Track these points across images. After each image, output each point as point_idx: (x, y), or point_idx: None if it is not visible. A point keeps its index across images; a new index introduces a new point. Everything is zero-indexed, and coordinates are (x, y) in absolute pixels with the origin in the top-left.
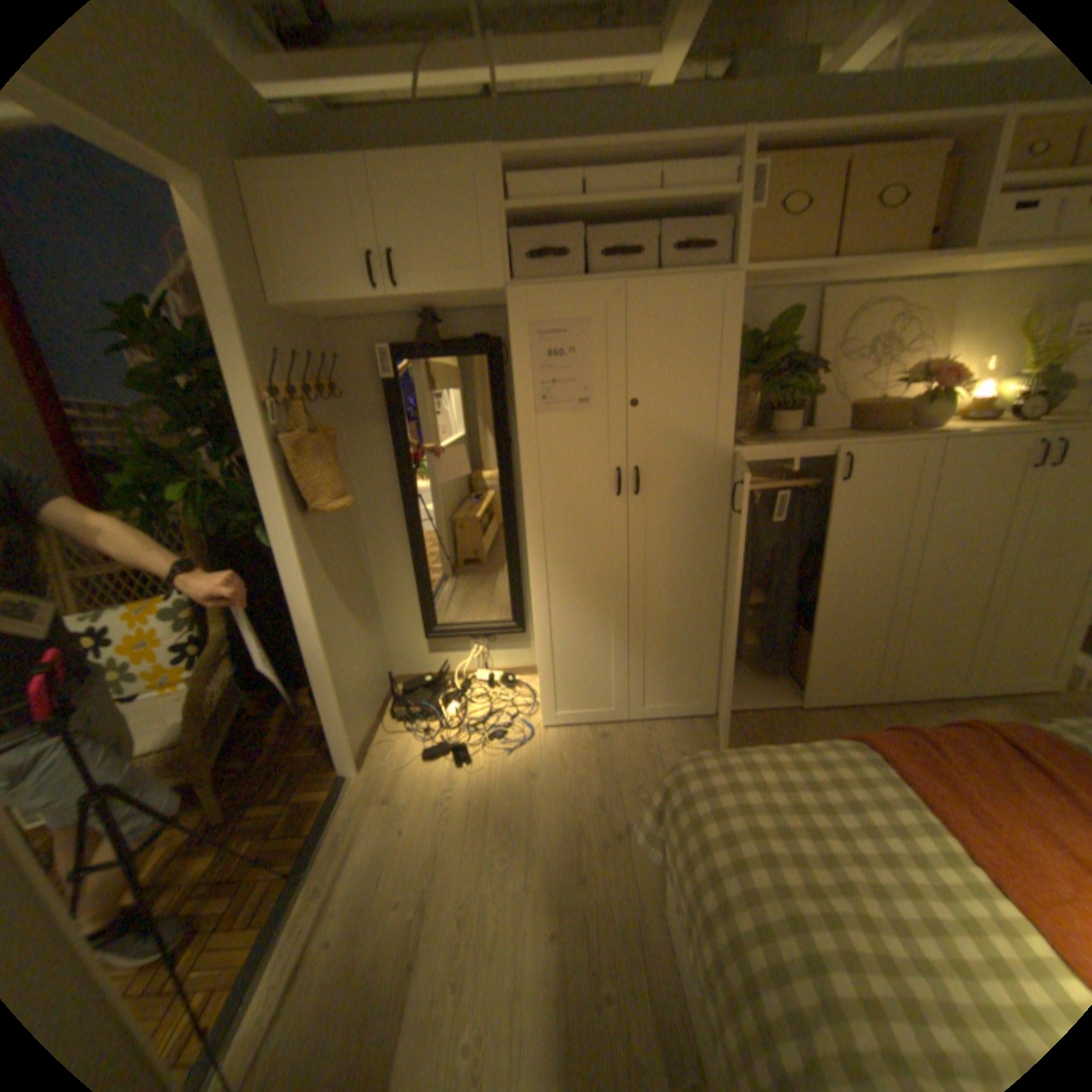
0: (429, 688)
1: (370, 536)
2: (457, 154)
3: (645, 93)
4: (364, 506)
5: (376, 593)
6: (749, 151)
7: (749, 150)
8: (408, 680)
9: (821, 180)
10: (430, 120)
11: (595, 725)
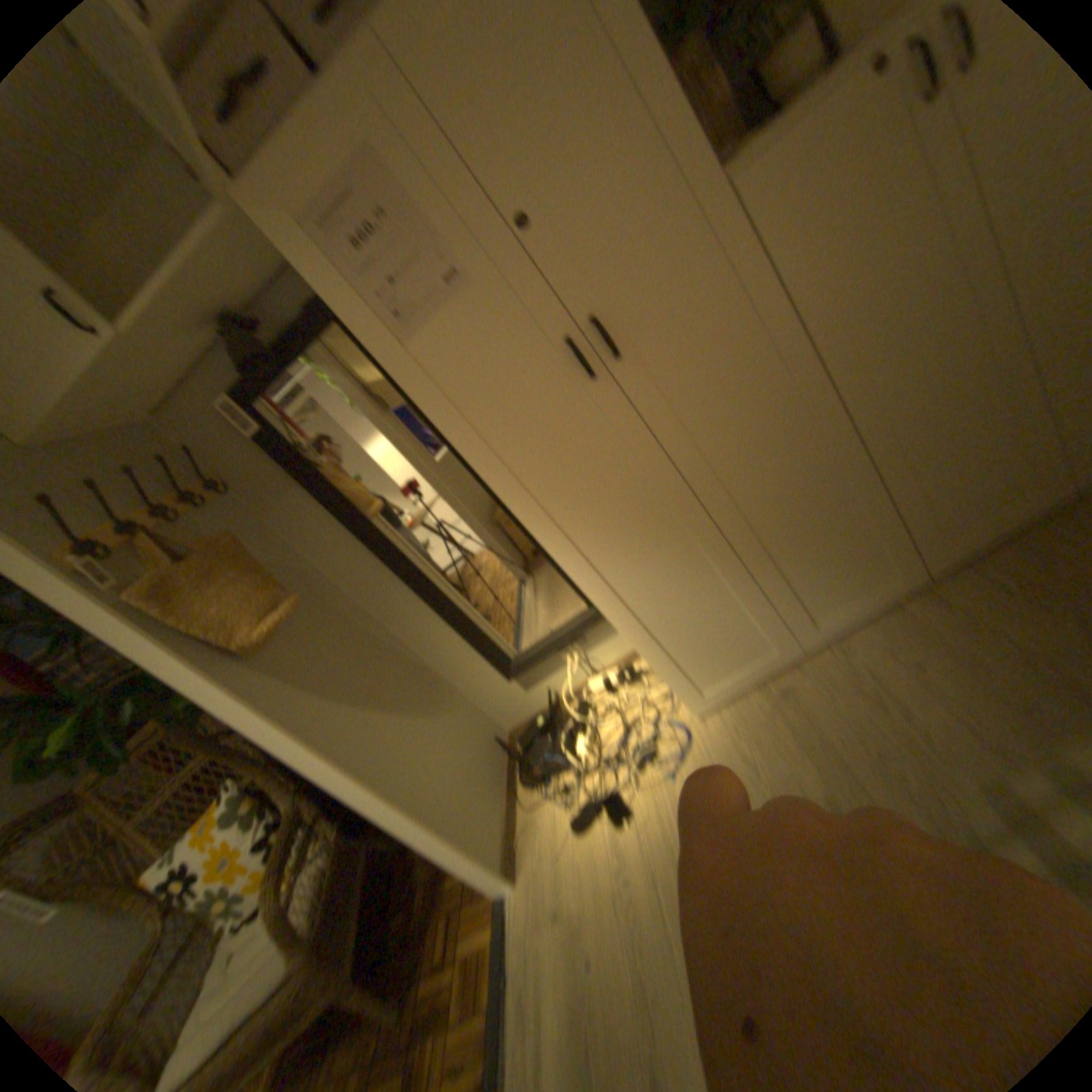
0: (549, 725)
1: (378, 608)
2: None
3: None
4: (348, 582)
5: (429, 661)
6: None
7: None
8: (526, 725)
9: None
10: None
11: (765, 678)
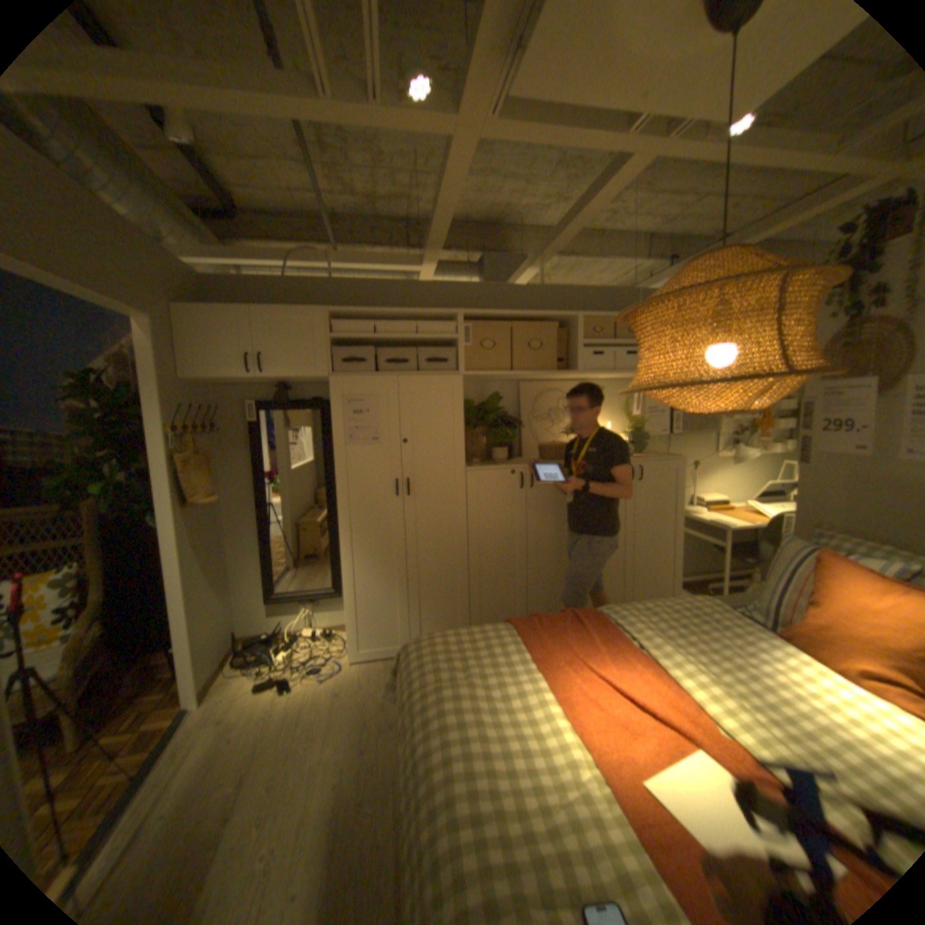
0: (264, 645)
1: (227, 528)
2: (303, 310)
3: (413, 283)
4: (225, 506)
5: (228, 571)
6: (461, 320)
7: (459, 320)
8: (247, 641)
9: (504, 332)
10: (292, 285)
11: (386, 660)
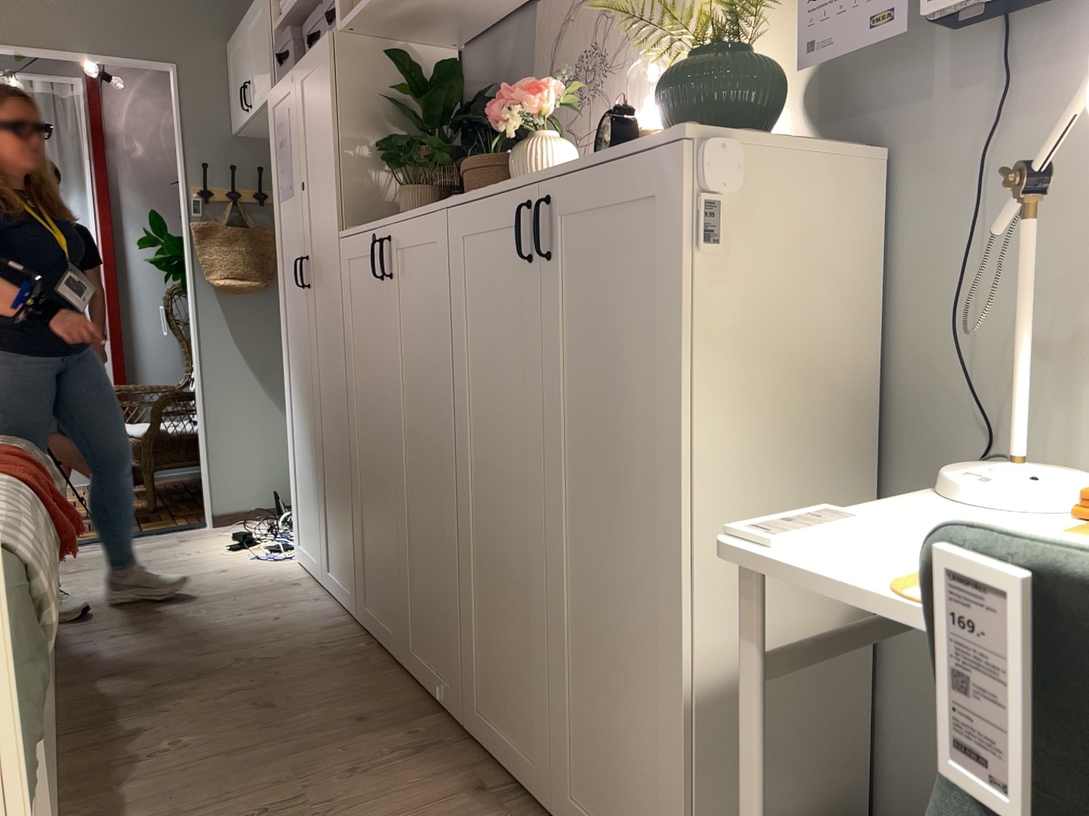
0: None
1: None
2: None
3: None
4: None
5: None
6: None
7: None
8: None
9: None
10: None
11: (313, 578)
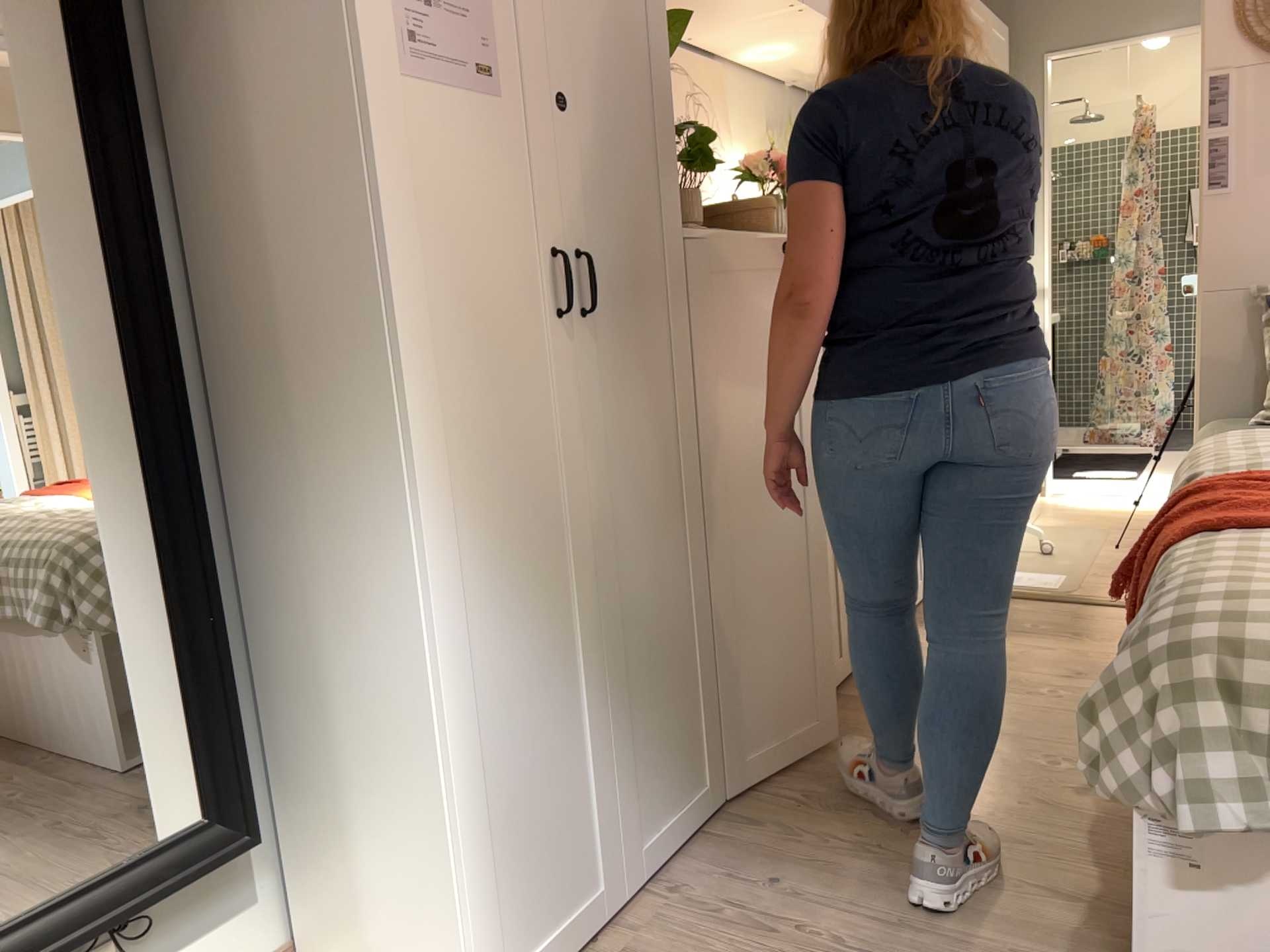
0: None
1: None
2: None
3: None
4: None
5: None
6: None
7: None
8: None
9: None
10: None
11: None
